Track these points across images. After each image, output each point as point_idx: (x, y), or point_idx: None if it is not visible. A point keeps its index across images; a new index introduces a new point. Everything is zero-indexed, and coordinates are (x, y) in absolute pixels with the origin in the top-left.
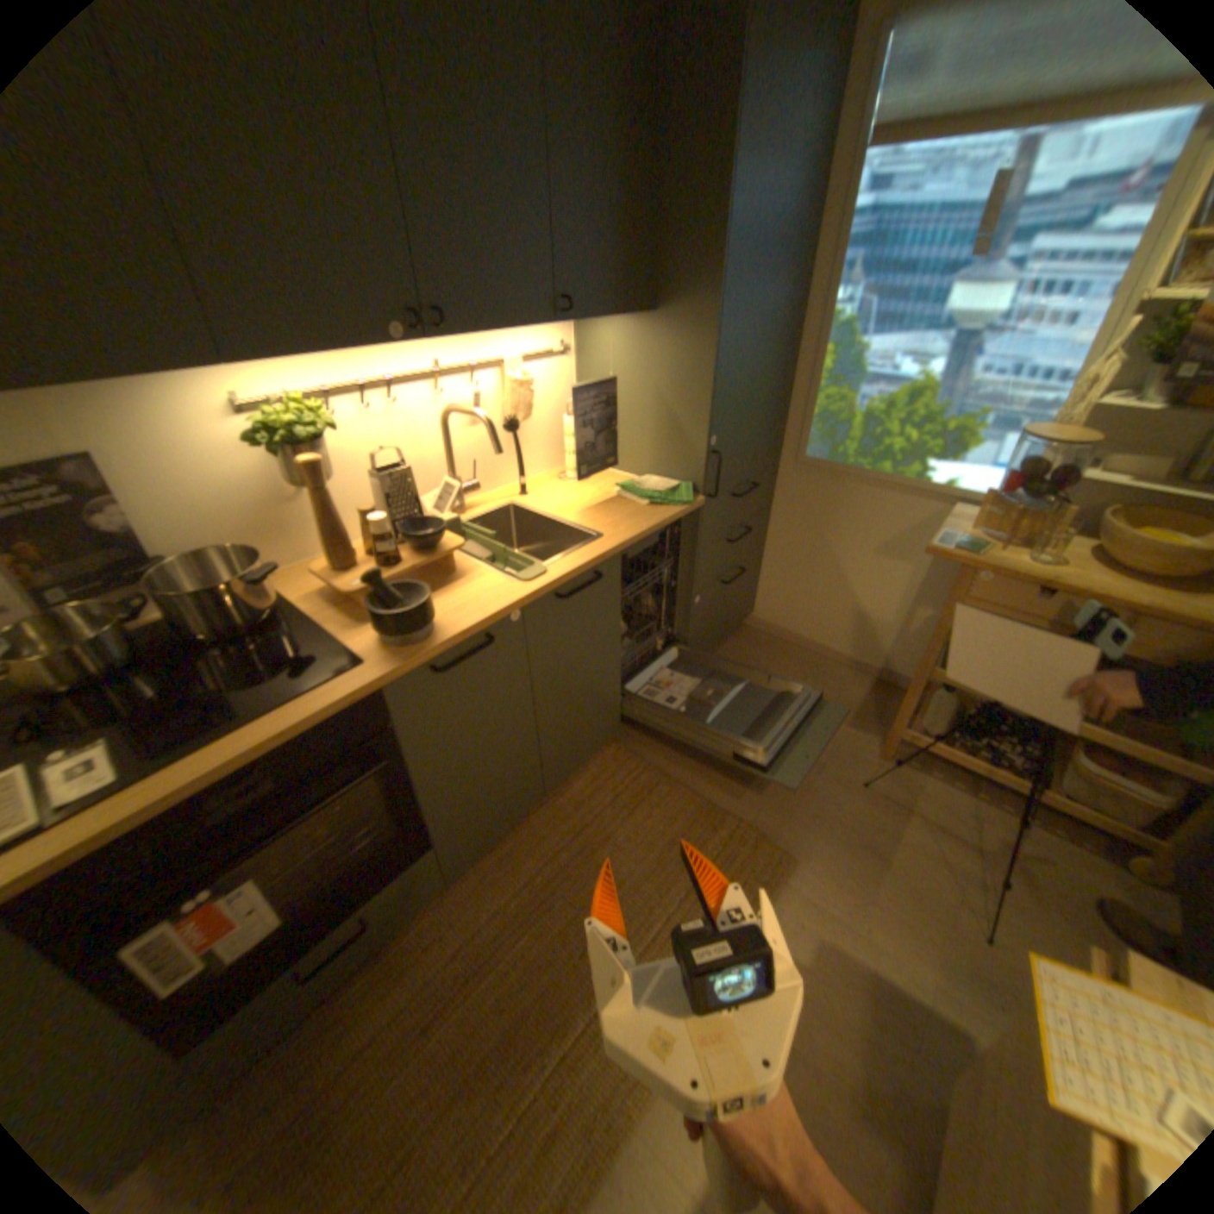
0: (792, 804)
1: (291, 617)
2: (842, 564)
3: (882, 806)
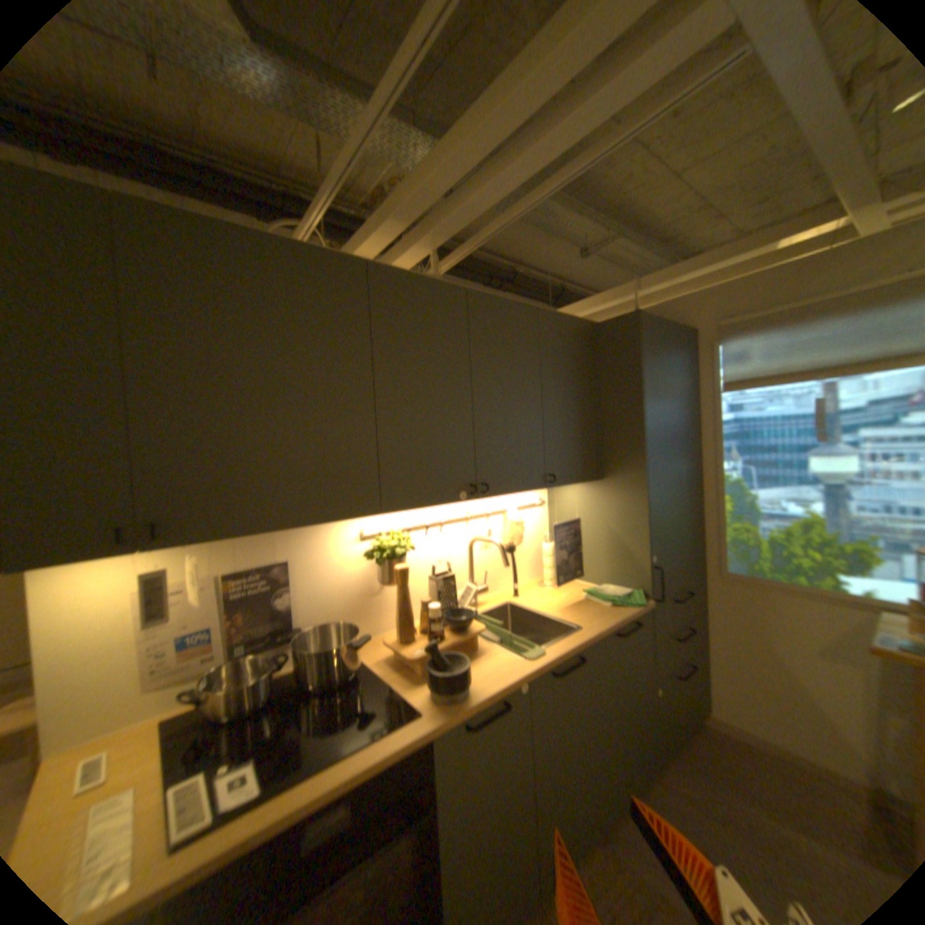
0: None
1: (369, 677)
2: (789, 666)
3: None
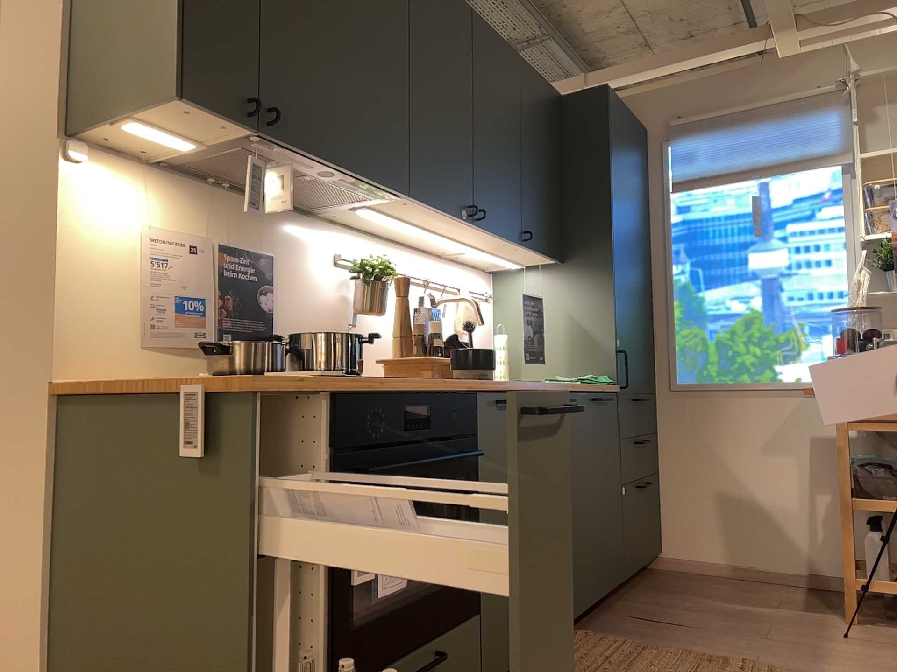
0: (785, 650)
1: None
2: (736, 471)
3: (870, 645)
